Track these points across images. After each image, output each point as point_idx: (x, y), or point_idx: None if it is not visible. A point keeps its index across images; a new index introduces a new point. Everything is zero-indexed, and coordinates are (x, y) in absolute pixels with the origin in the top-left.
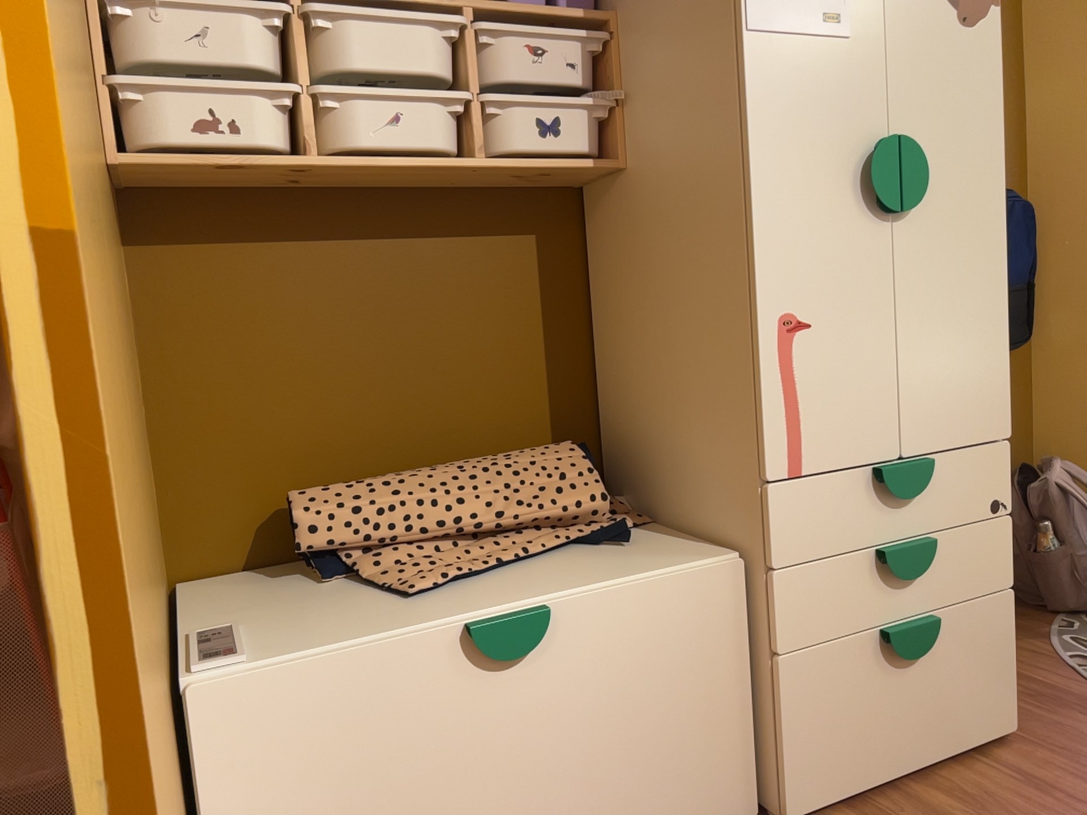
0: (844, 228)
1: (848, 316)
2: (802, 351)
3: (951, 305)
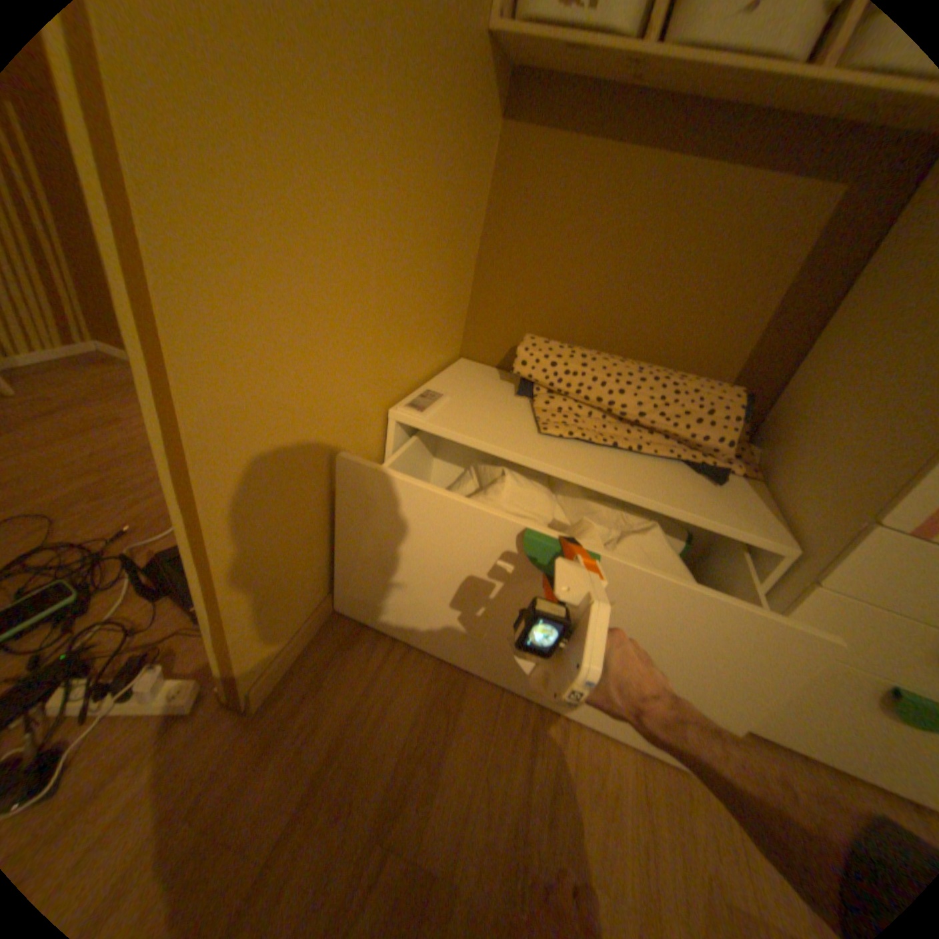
0: None
1: None
2: None
3: None
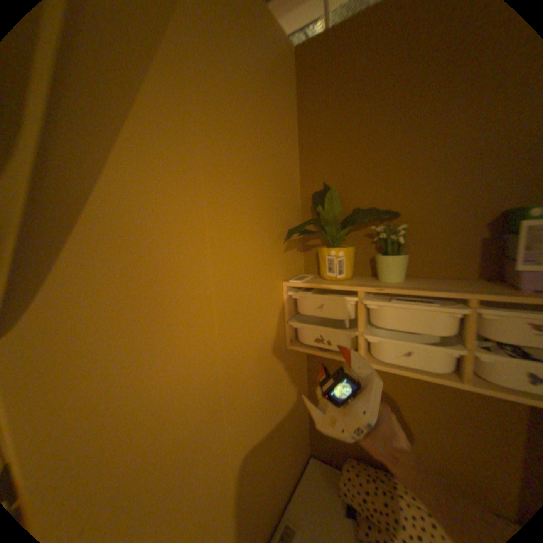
0: None
1: None
2: None
3: None
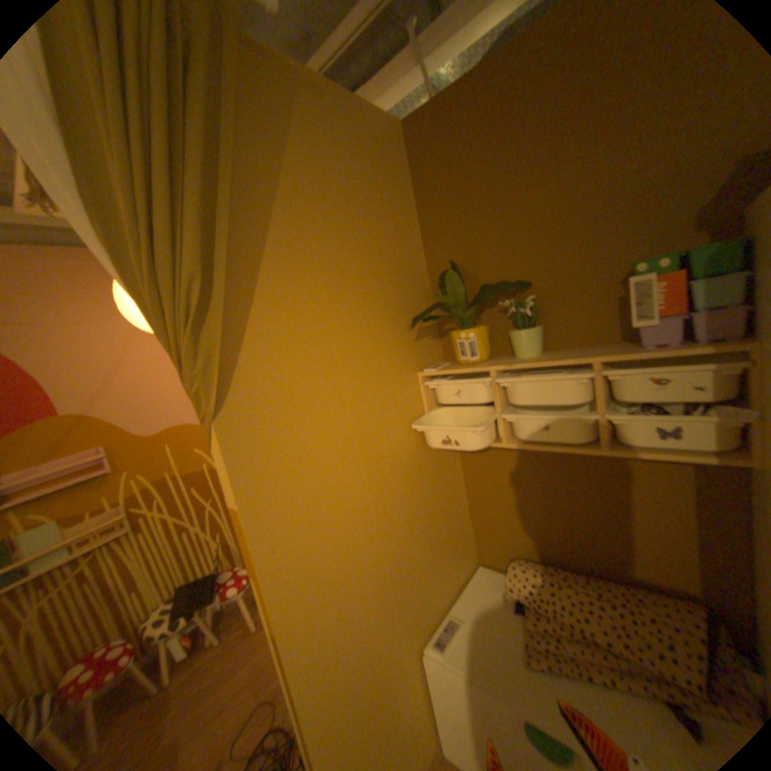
0: None
1: None
2: None
3: None
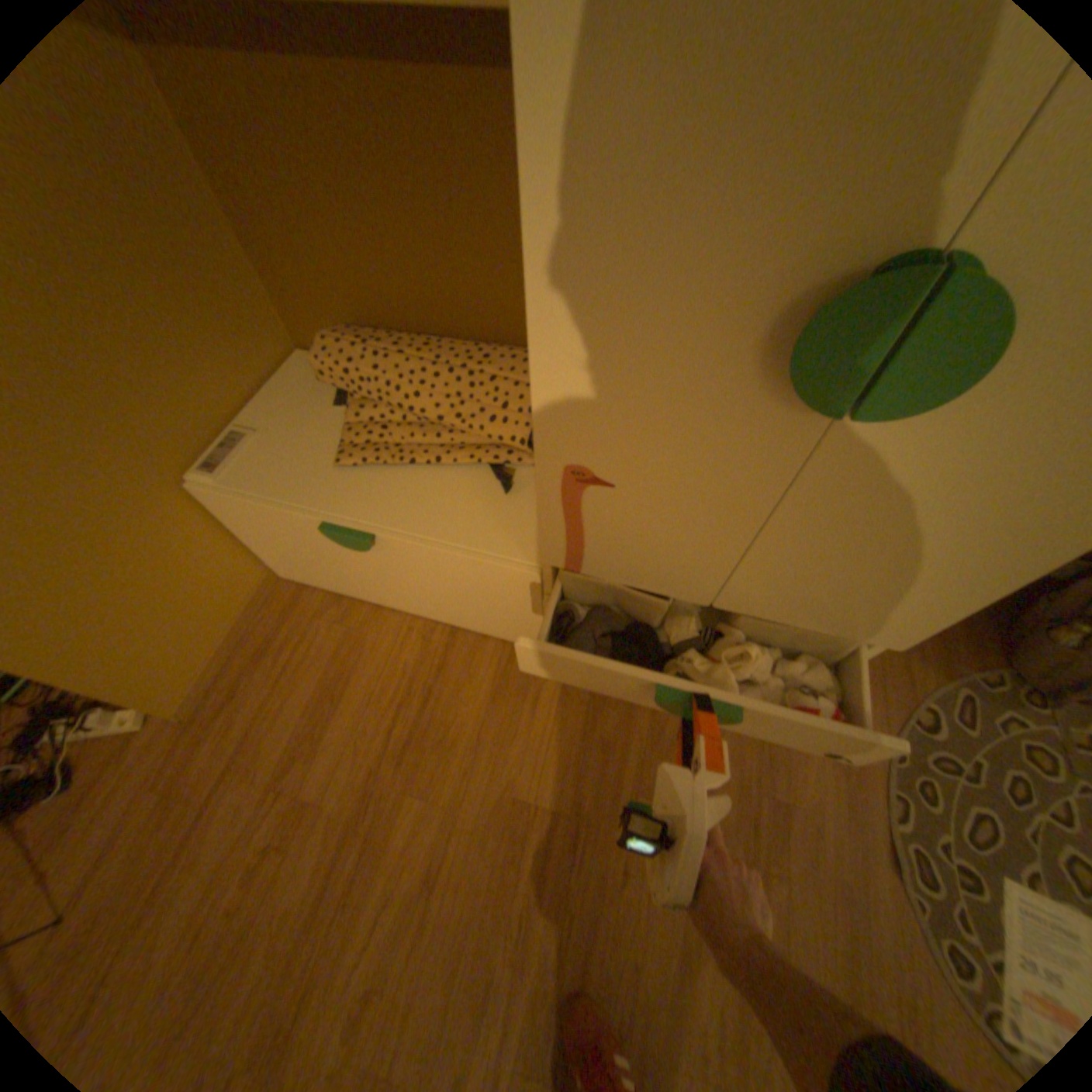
0: (712, 398)
1: (678, 495)
2: (594, 500)
3: (898, 540)
